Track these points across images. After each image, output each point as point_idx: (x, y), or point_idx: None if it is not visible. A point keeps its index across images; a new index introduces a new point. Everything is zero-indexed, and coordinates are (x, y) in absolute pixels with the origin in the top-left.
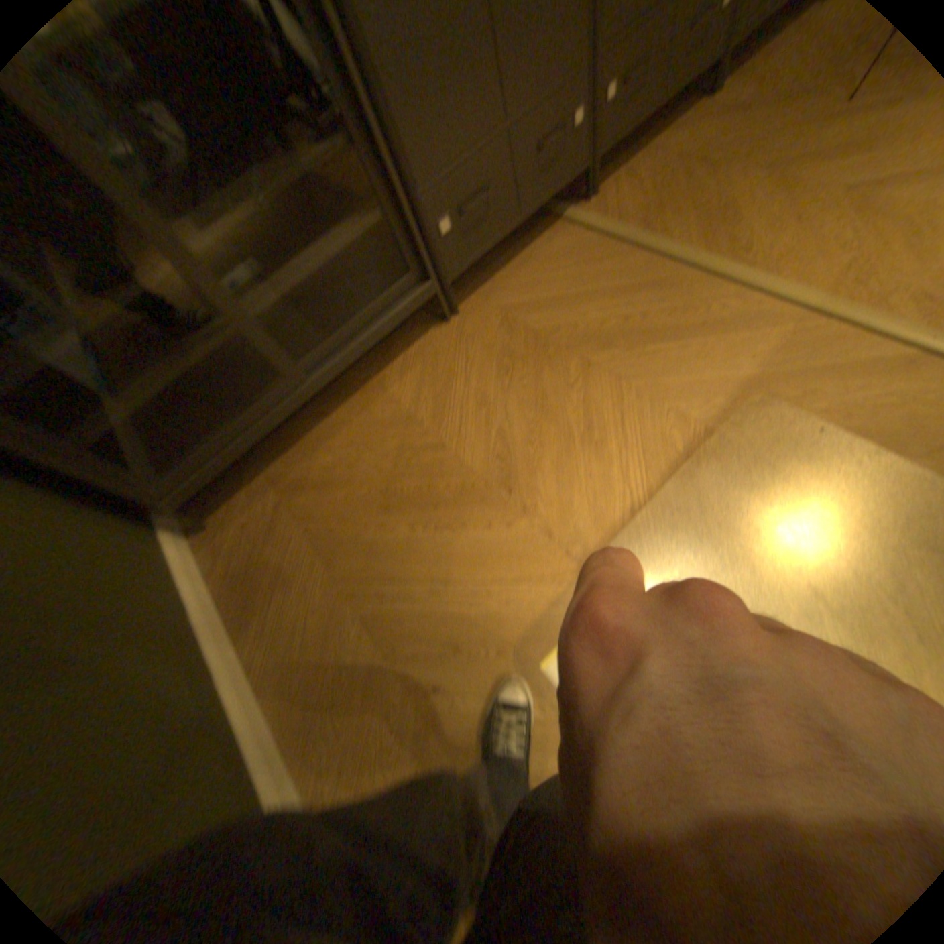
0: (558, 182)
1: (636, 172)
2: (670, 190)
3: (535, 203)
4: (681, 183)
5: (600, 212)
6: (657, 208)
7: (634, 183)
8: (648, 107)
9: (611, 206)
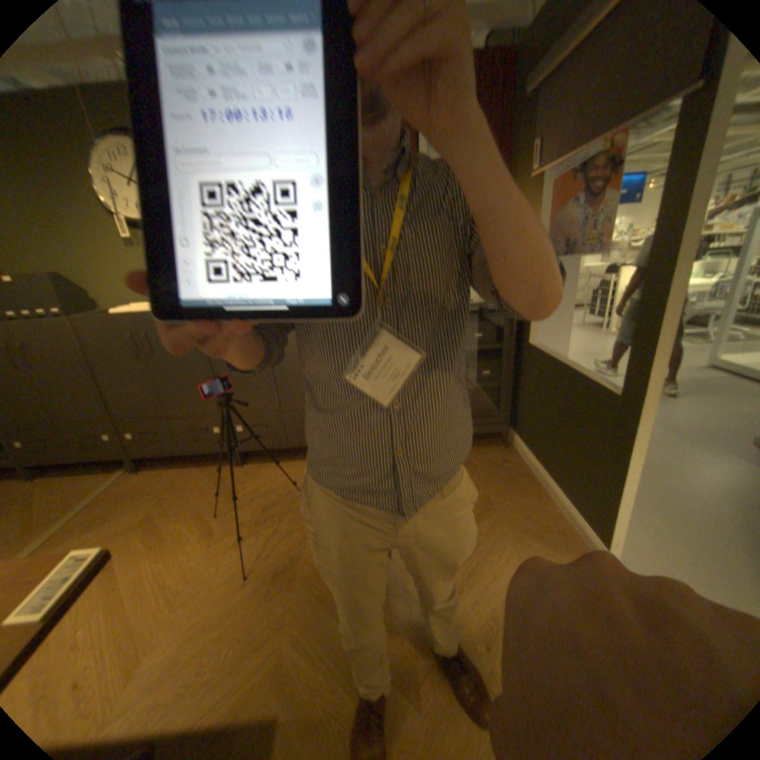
0: (98, 457)
1: (155, 477)
2: (130, 495)
3: (81, 459)
4: (136, 496)
5: (115, 482)
6: (112, 499)
7: (143, 481)
8: (166, 453)
9: (121, 483)
